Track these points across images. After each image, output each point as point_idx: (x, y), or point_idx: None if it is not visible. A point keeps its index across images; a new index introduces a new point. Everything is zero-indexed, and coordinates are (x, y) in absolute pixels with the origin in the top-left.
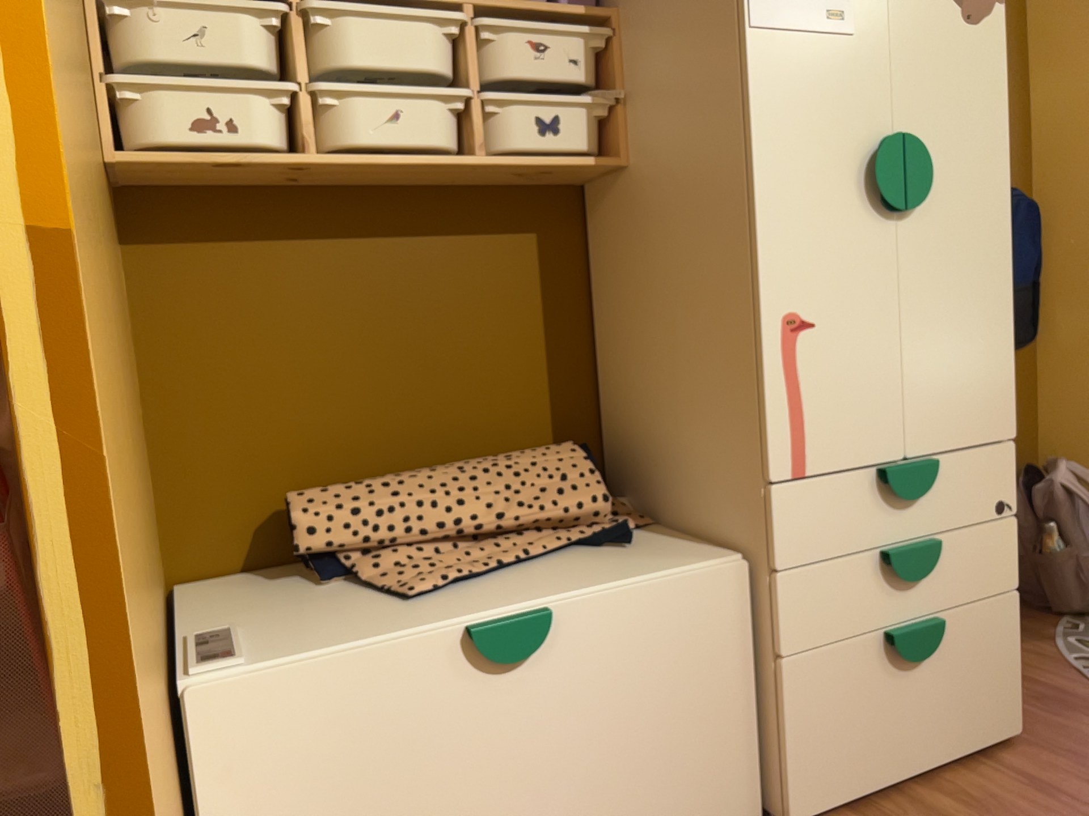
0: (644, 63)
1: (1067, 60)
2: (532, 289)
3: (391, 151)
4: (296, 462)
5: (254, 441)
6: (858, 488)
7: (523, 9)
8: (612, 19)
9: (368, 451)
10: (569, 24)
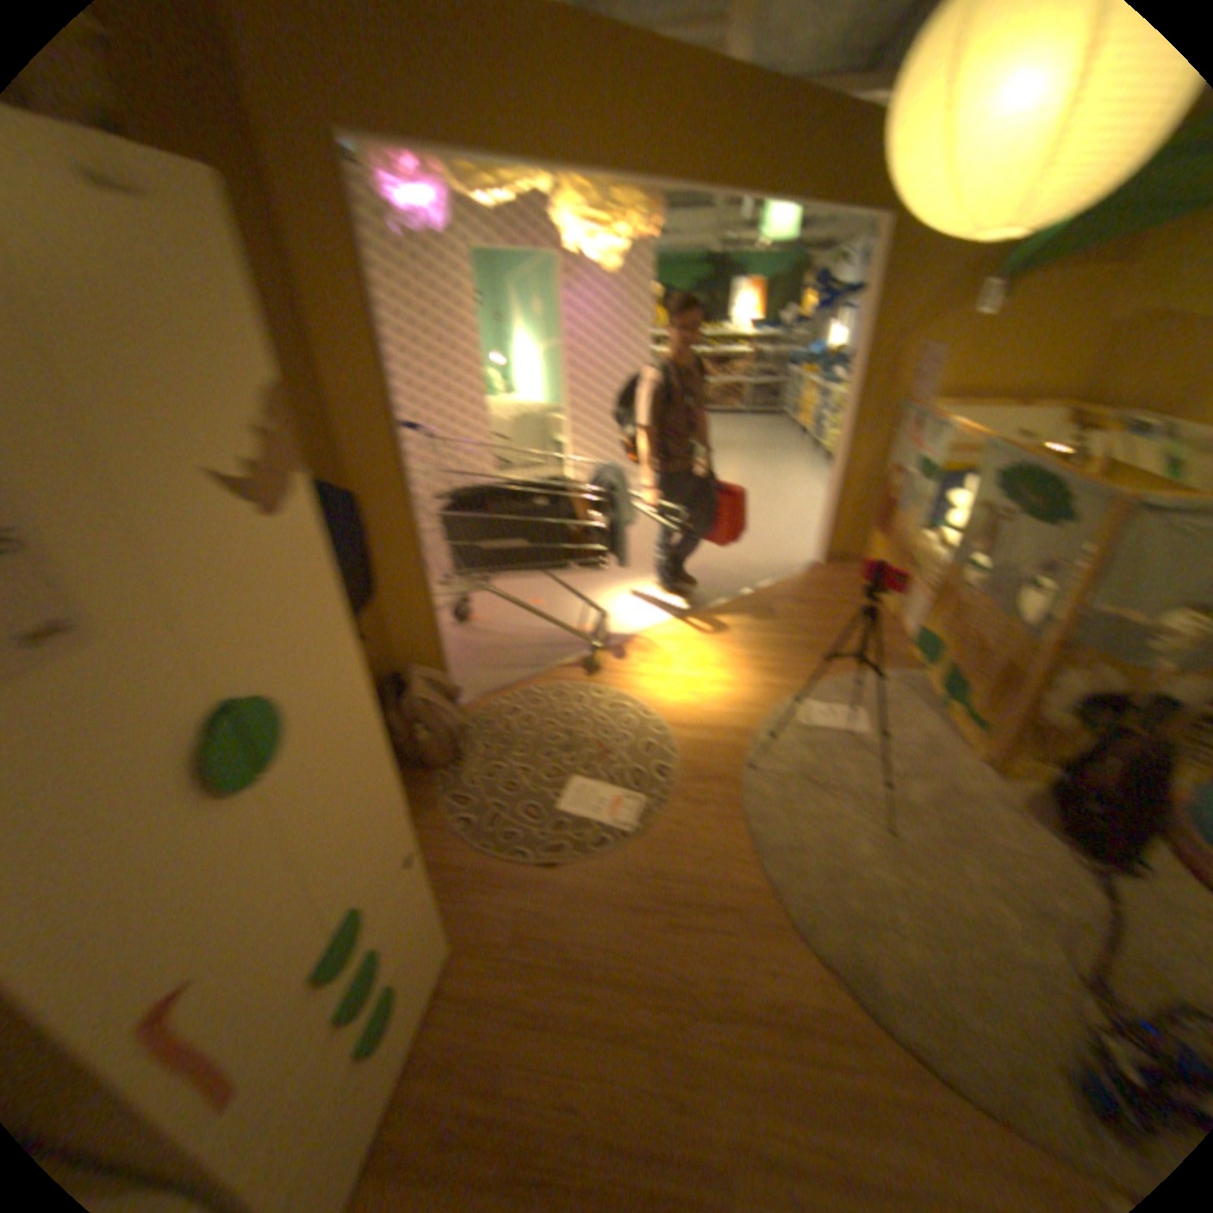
0: None
1: (351, 361)
2: None
3: None
4: None
5: None
6: (295, 1017)
7: None
8: None
9: None
10: None
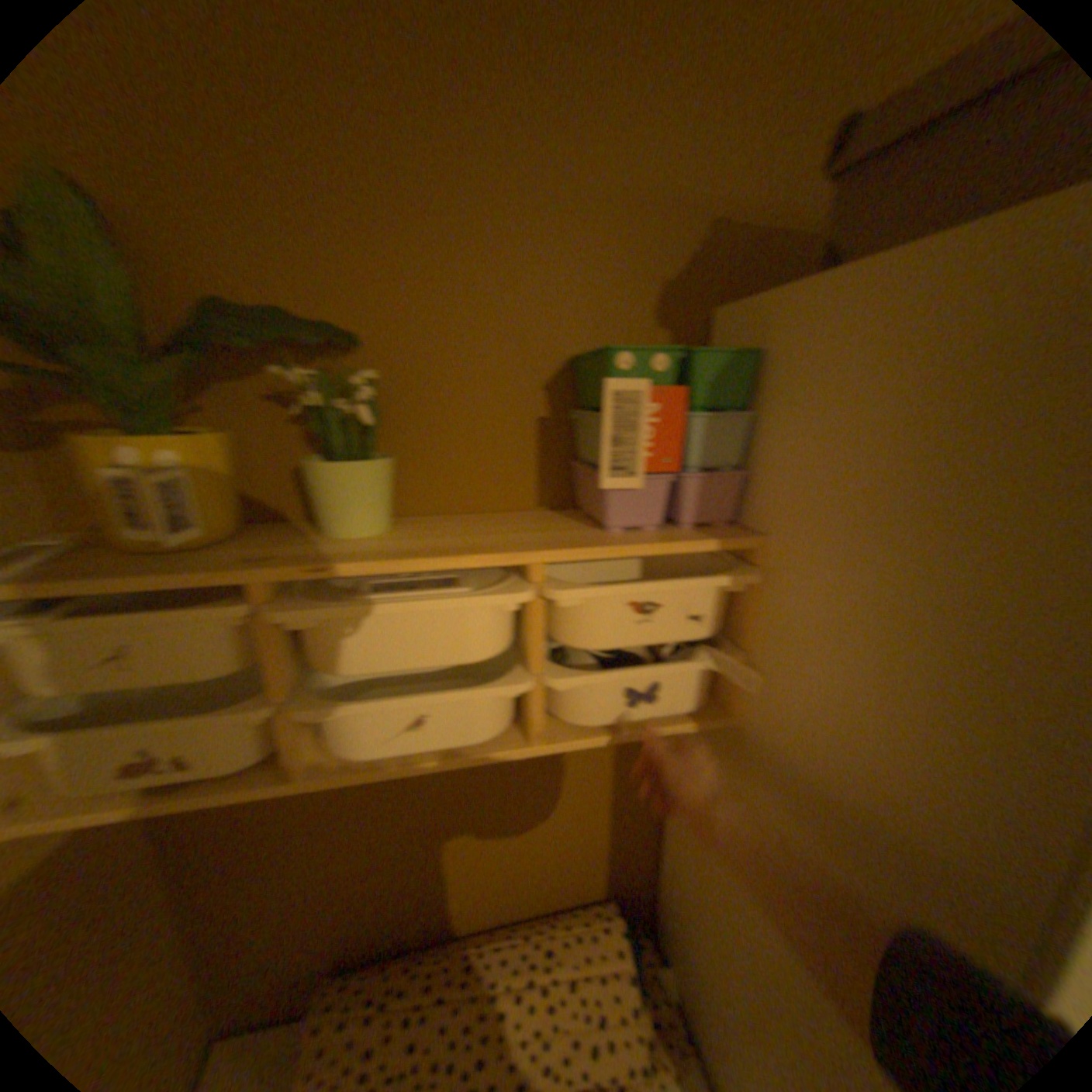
0: (793, 640)
1: None
2: (601, 763)
3: (411, 757)
4: (336, 931)
5: (293, 920)
6: None
7: (623, 549)
8: (755, 551)
9: (411, 915)
10: (689, 580)
